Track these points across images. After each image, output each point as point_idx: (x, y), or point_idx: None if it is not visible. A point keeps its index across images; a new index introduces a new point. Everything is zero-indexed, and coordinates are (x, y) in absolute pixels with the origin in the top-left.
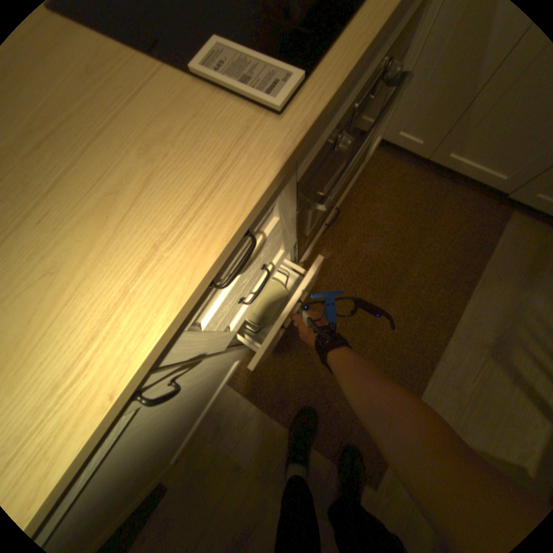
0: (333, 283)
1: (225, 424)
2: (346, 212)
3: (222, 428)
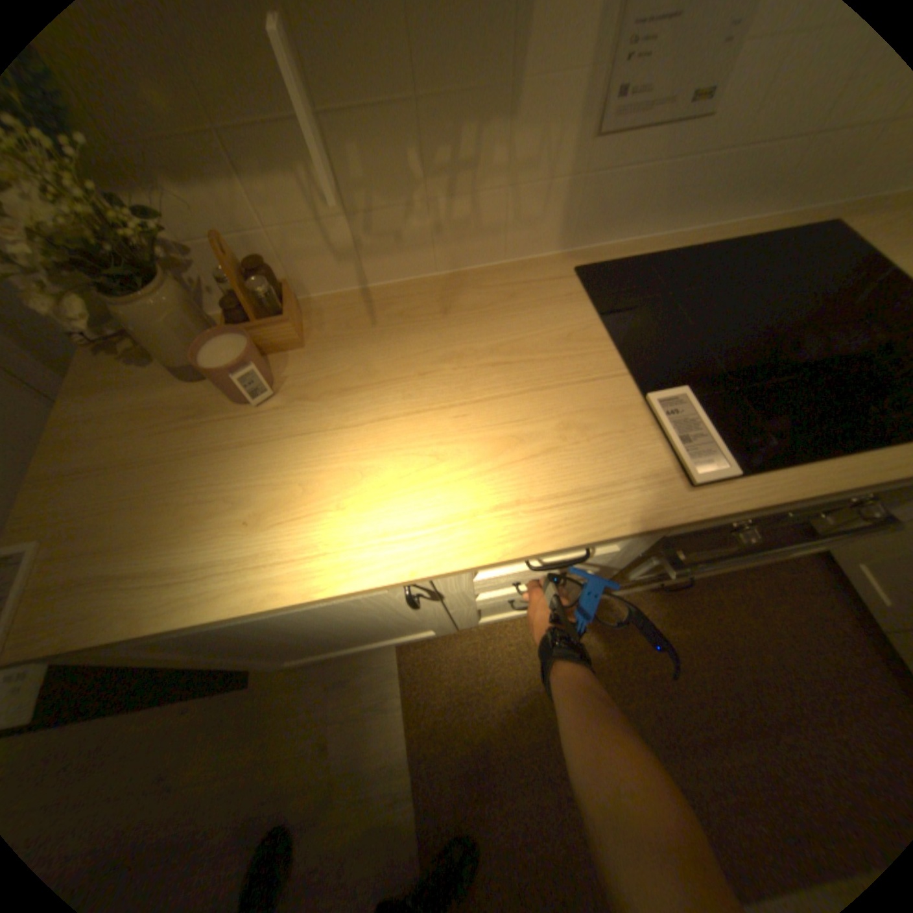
0: (612, 660)
1: (356, 686)
2: (702, 594)
3: (350, 687)
